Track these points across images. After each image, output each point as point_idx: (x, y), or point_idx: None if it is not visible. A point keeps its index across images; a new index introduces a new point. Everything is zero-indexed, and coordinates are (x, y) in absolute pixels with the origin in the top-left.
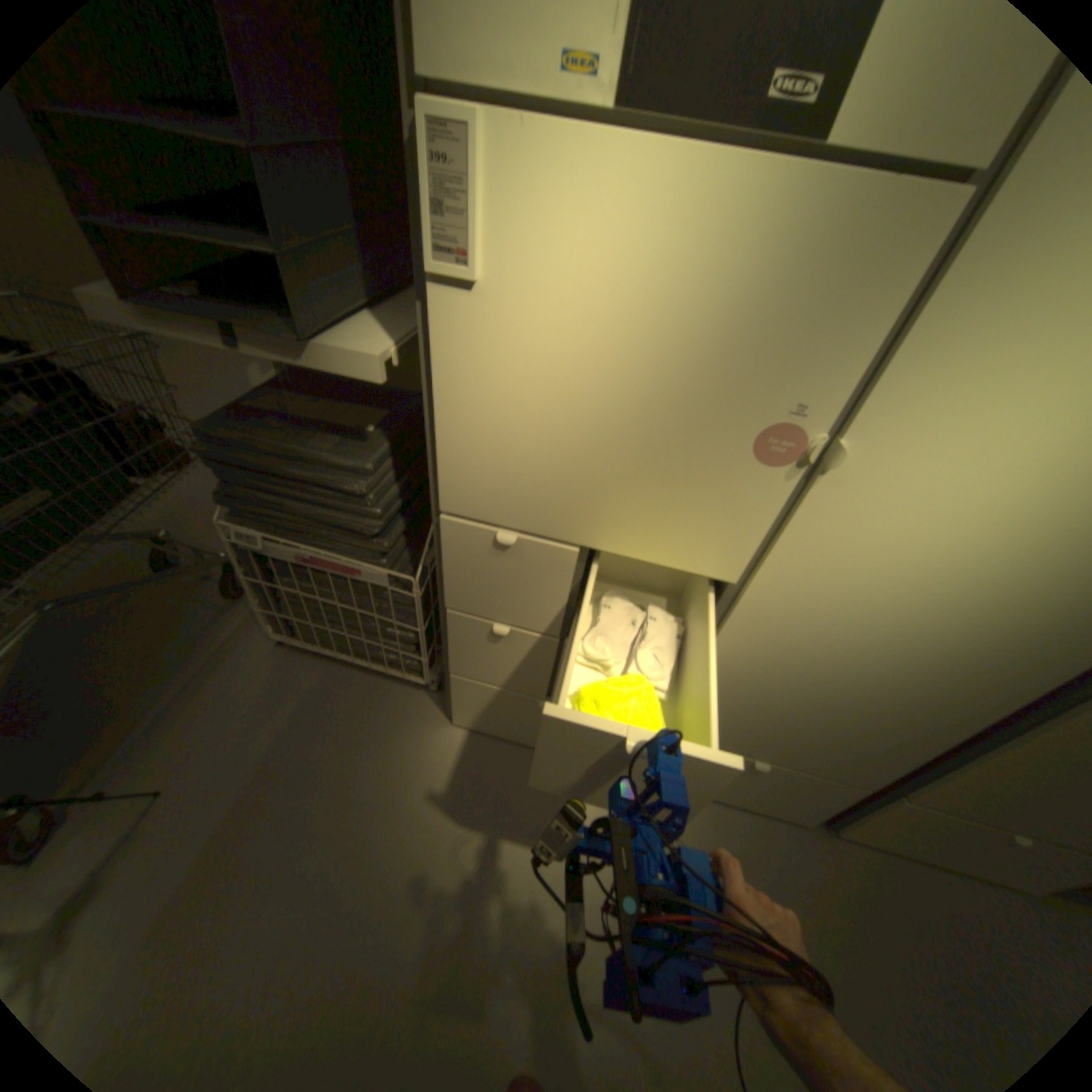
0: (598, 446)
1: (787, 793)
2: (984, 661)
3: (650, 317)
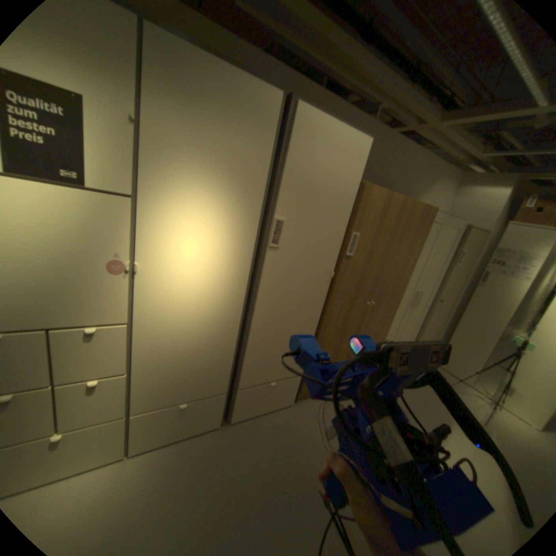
0: (39, 280)
1: (200, 414)
2: (218, 322)
3: (46, 231)
